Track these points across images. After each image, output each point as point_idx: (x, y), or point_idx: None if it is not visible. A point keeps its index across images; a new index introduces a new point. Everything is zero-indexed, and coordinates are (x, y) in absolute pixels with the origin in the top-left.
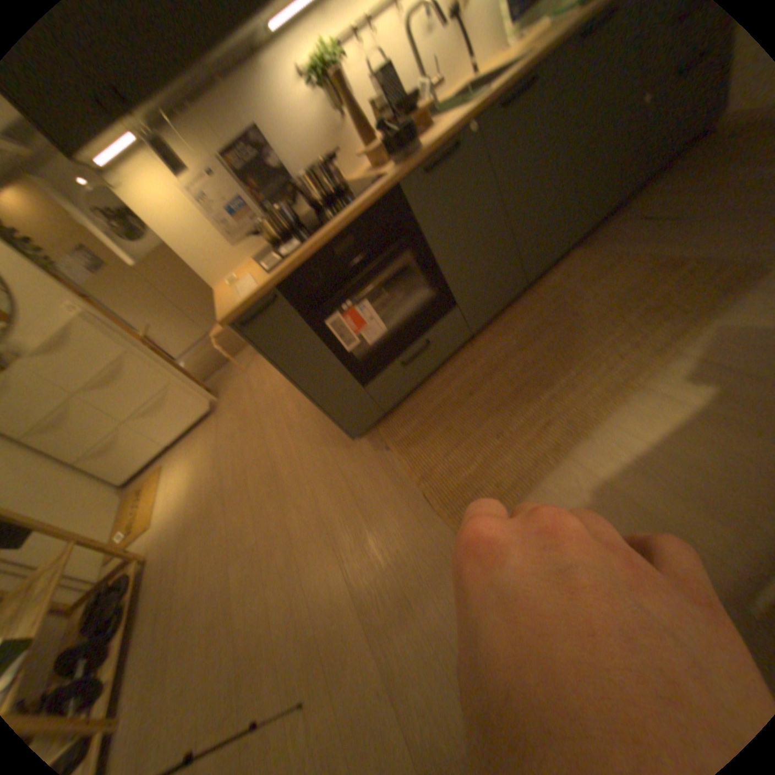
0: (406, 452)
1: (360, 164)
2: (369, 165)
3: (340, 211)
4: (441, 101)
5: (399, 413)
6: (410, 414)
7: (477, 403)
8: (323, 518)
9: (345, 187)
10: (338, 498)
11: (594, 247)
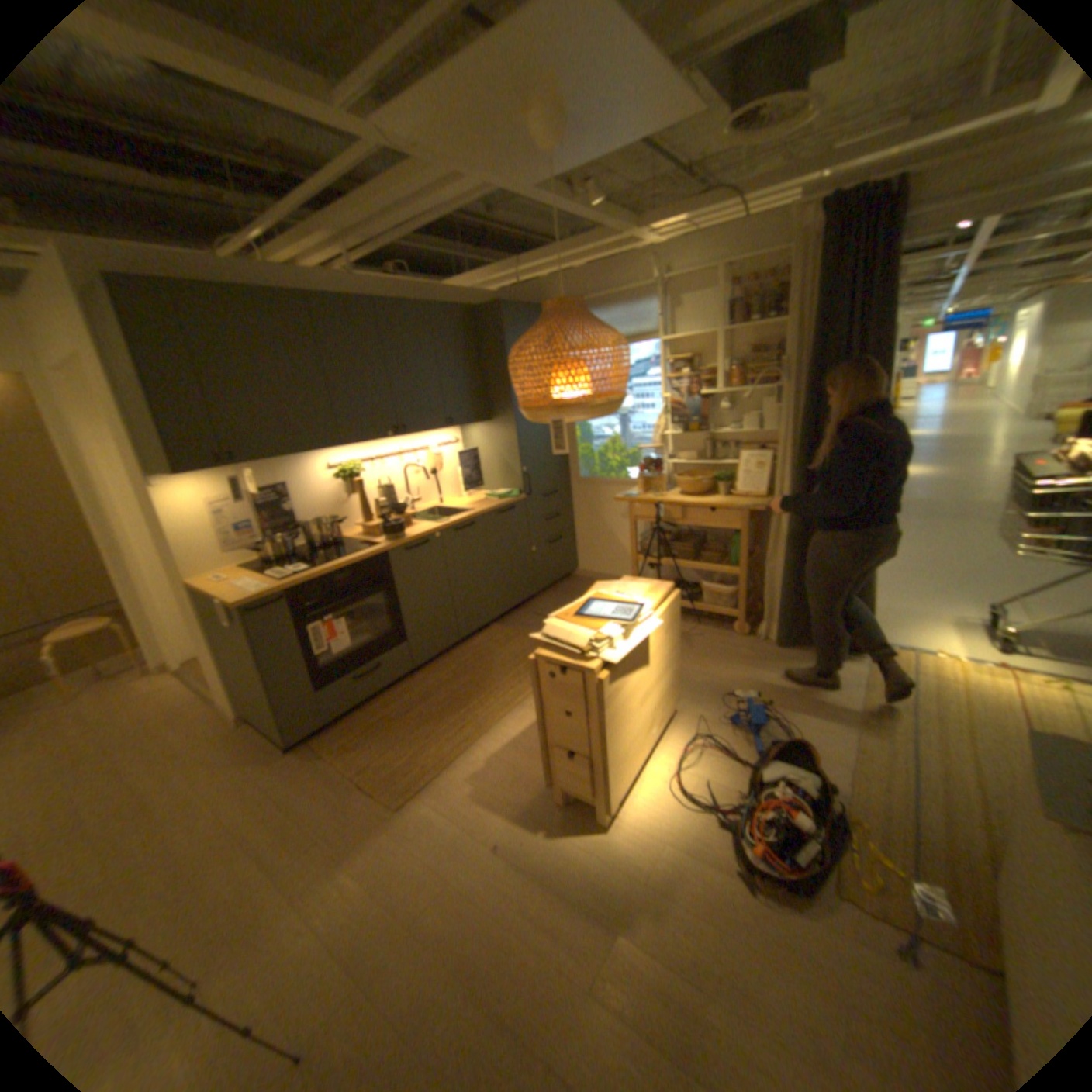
0: (340, 762)
1: (349, 531)
2: (361, 535)
3: (343, 559)
4: (416, 514)
5: (334, 734)
6: (347, 733)
7: (411, 720)
8: (229, 834)
9: (340, 544)
10: (253, 813)
11: (504, 626)
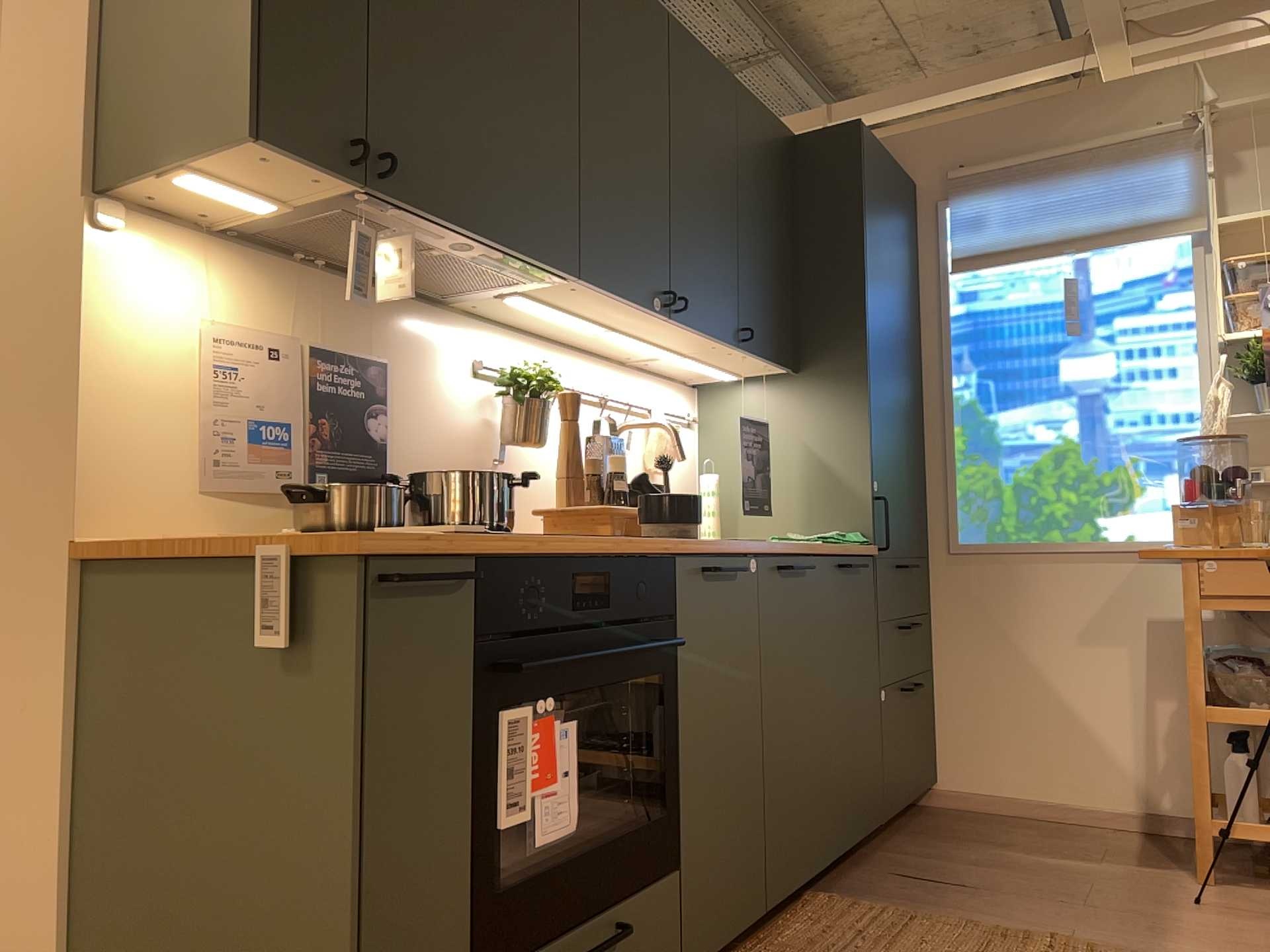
0: None
1: None
2: None
3: (594, 538)
4: None
5: None
6: None
7: None
8: None
9: None
10: None
11: (849, 899)
